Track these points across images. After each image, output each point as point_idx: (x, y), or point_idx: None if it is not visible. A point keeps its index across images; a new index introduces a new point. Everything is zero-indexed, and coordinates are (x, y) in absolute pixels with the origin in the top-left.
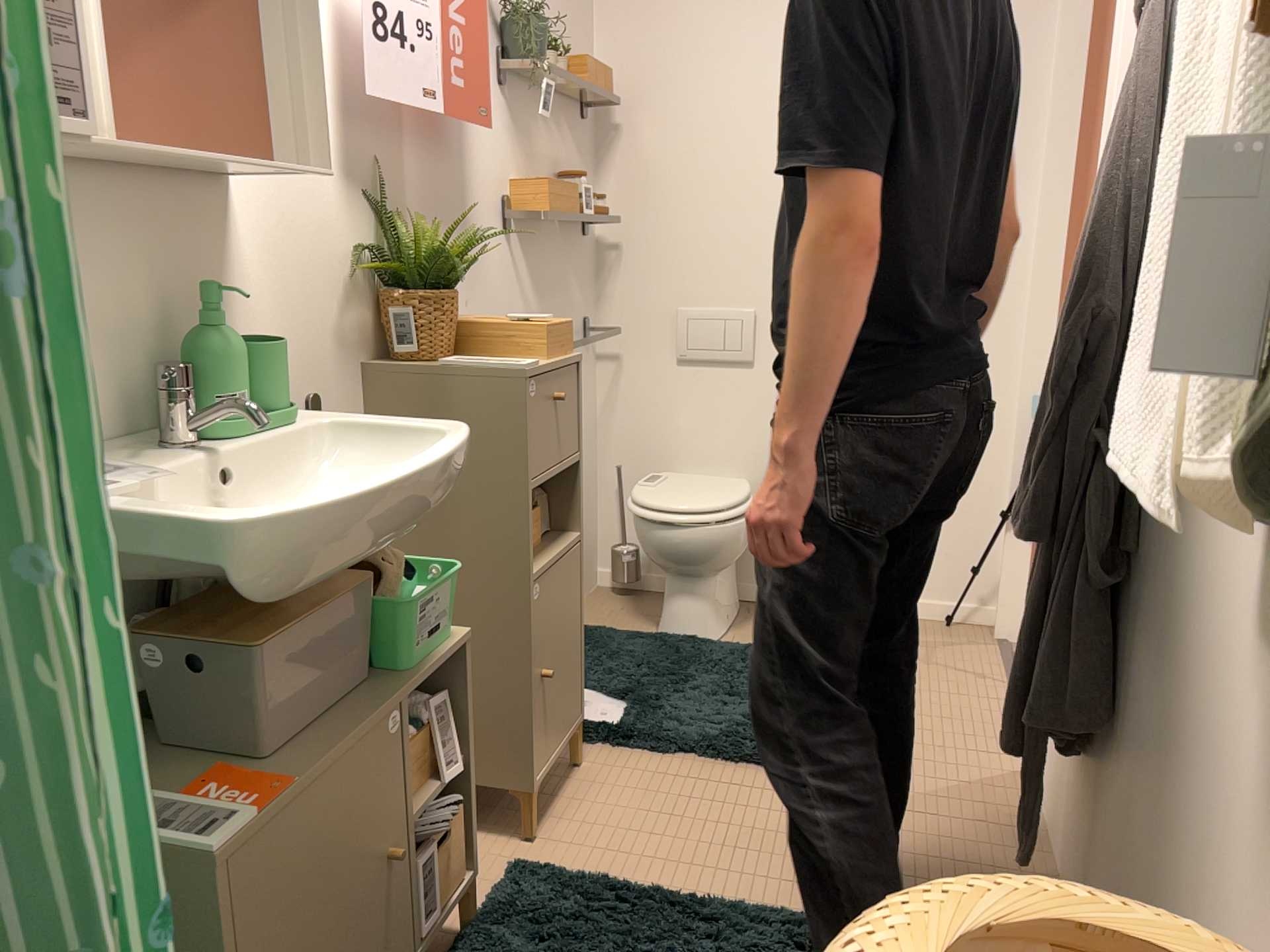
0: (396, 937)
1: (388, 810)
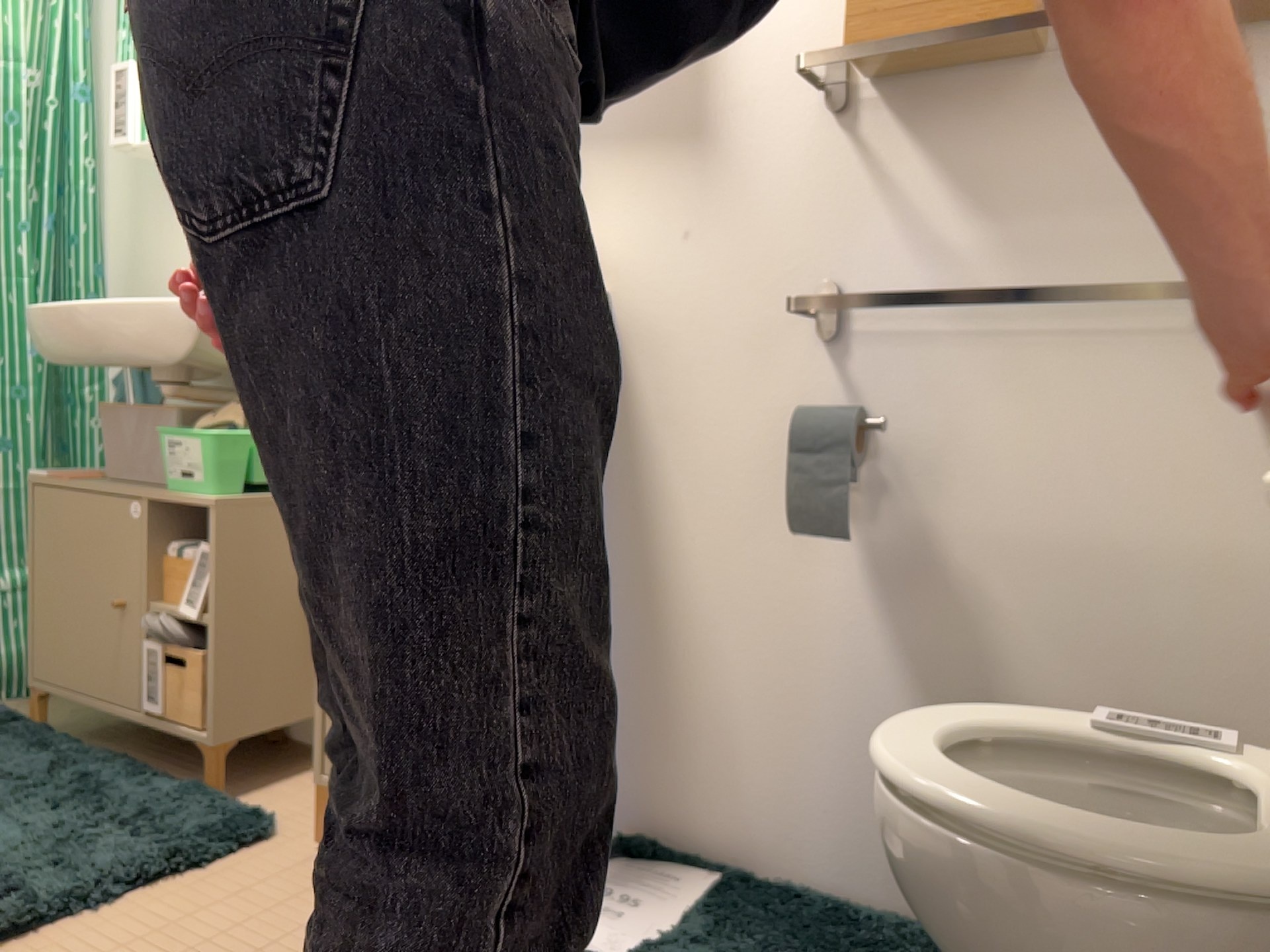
0: (112, 674)
1: (114, 571)
